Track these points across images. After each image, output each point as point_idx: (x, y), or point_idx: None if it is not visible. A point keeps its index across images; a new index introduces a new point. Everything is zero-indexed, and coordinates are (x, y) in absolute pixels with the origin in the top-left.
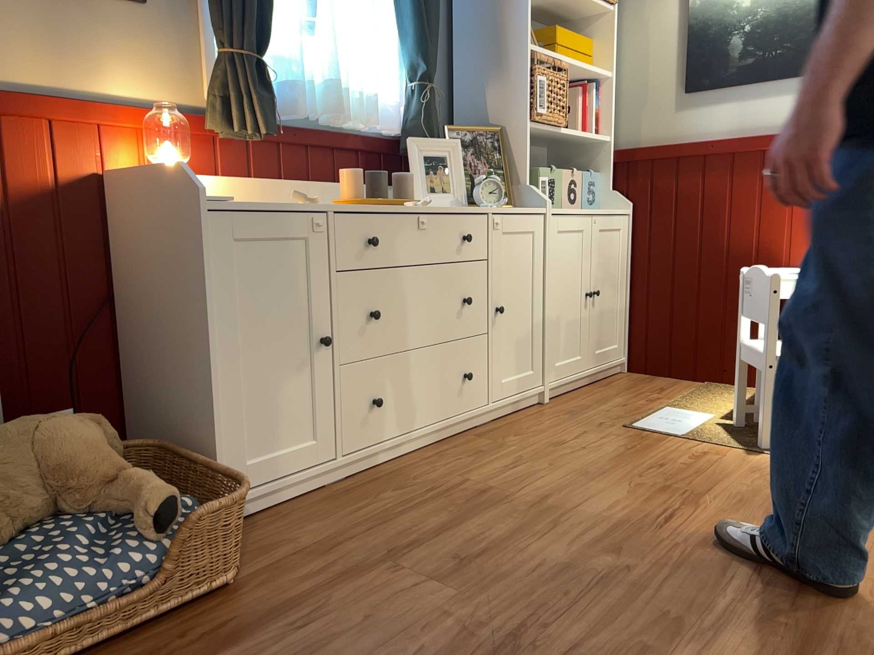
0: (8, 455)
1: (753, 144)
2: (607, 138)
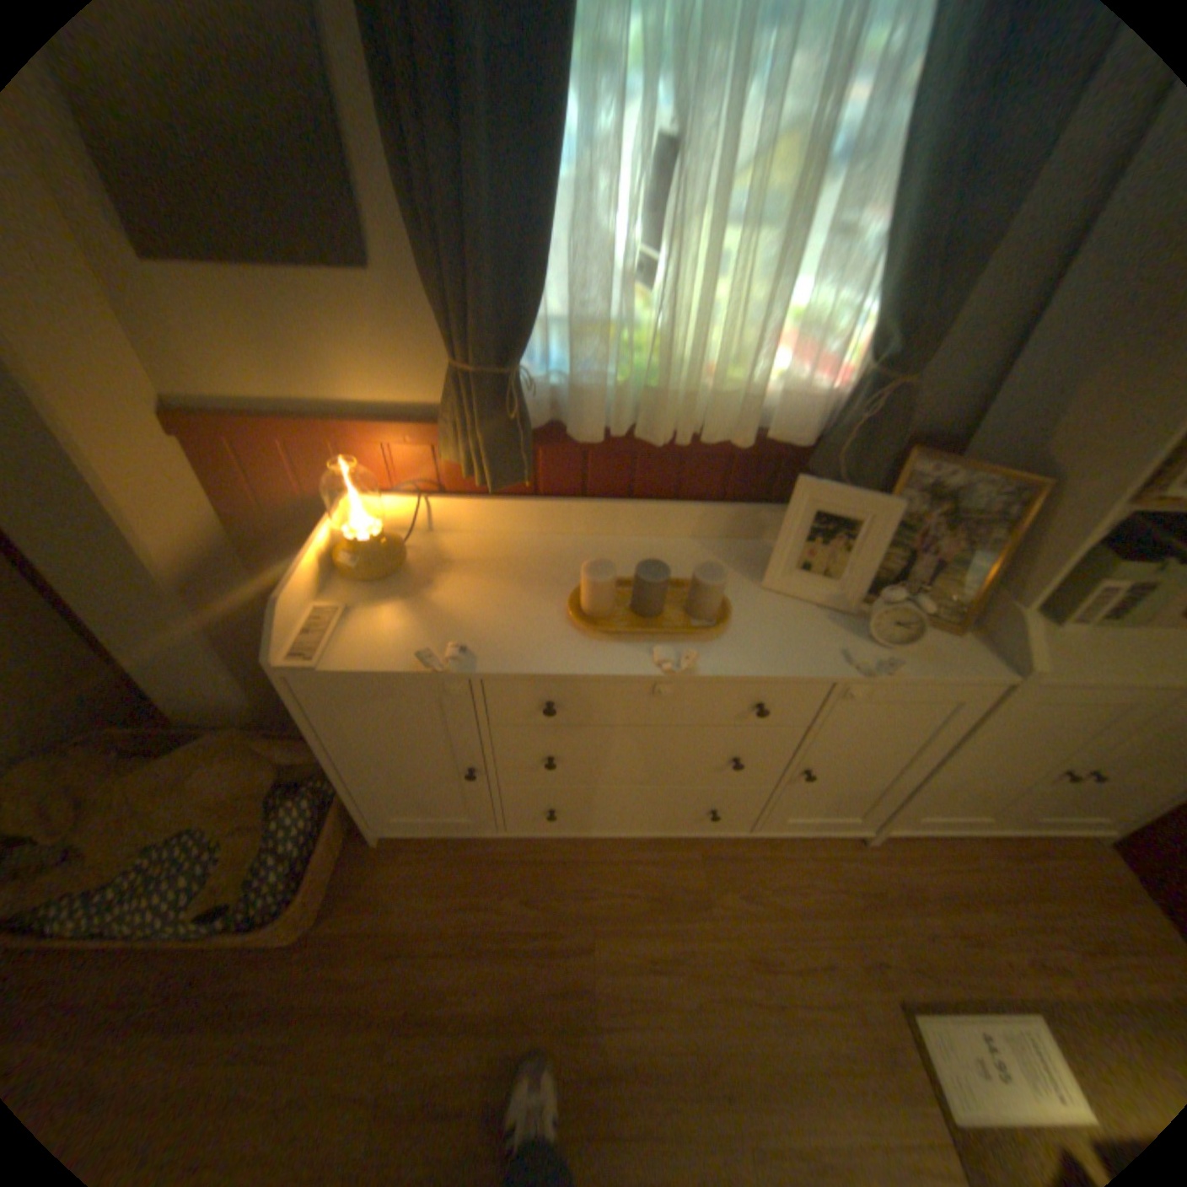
0: (171, 790)
1: None
2: None
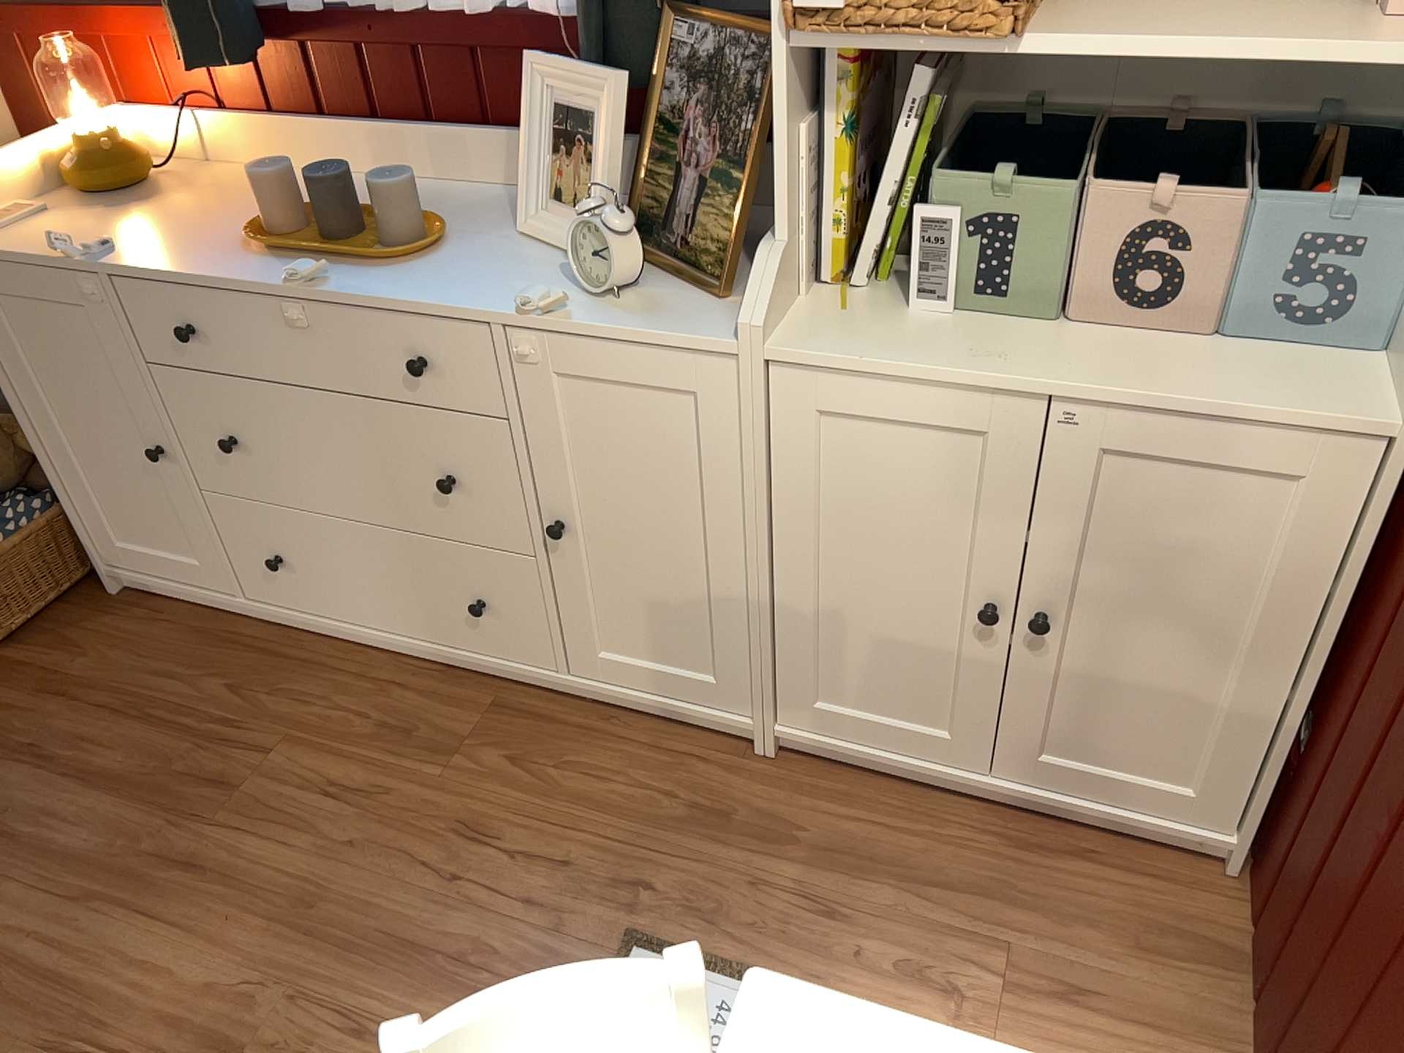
0: None
1: None
2: None
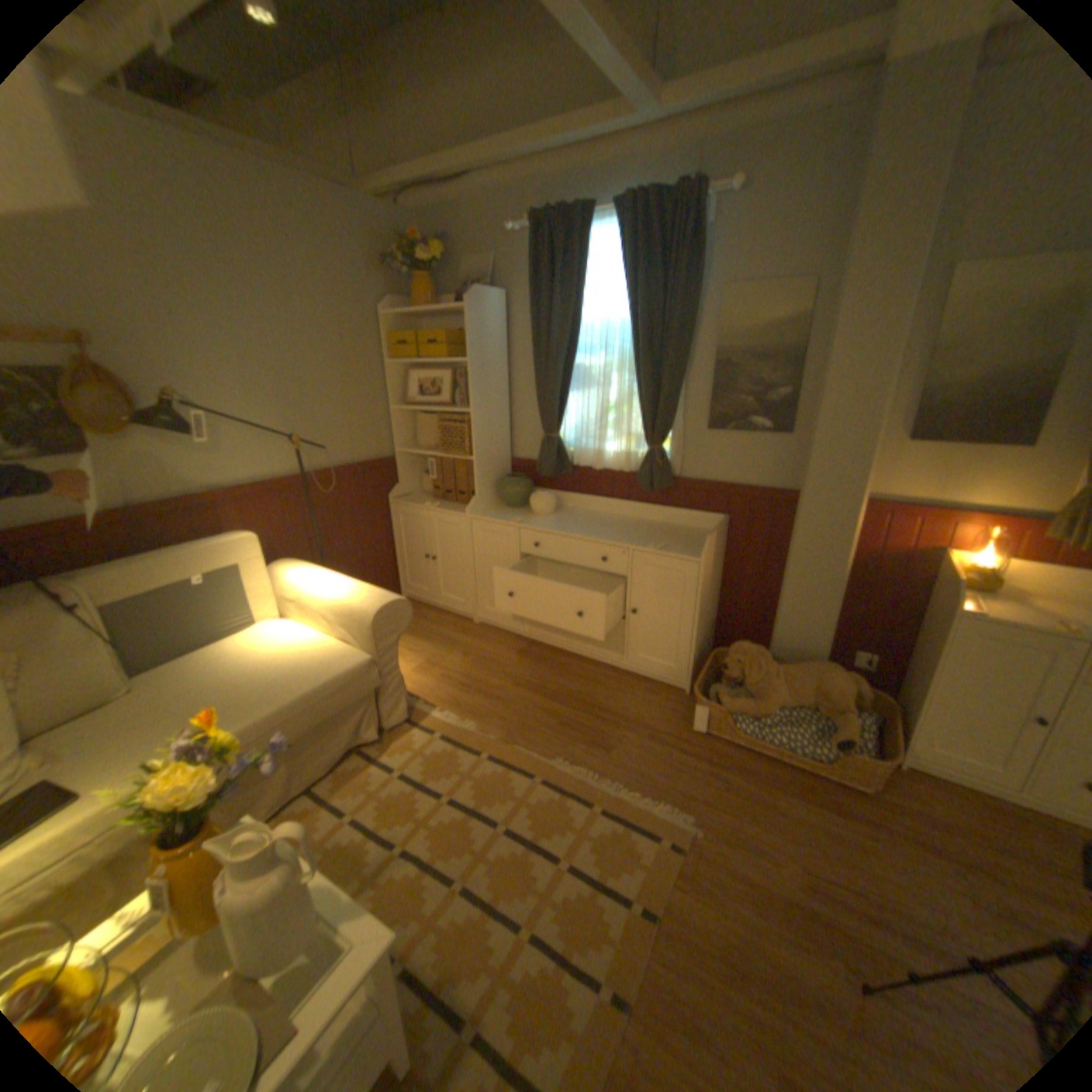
0: (808, 679)
1: None
2: None
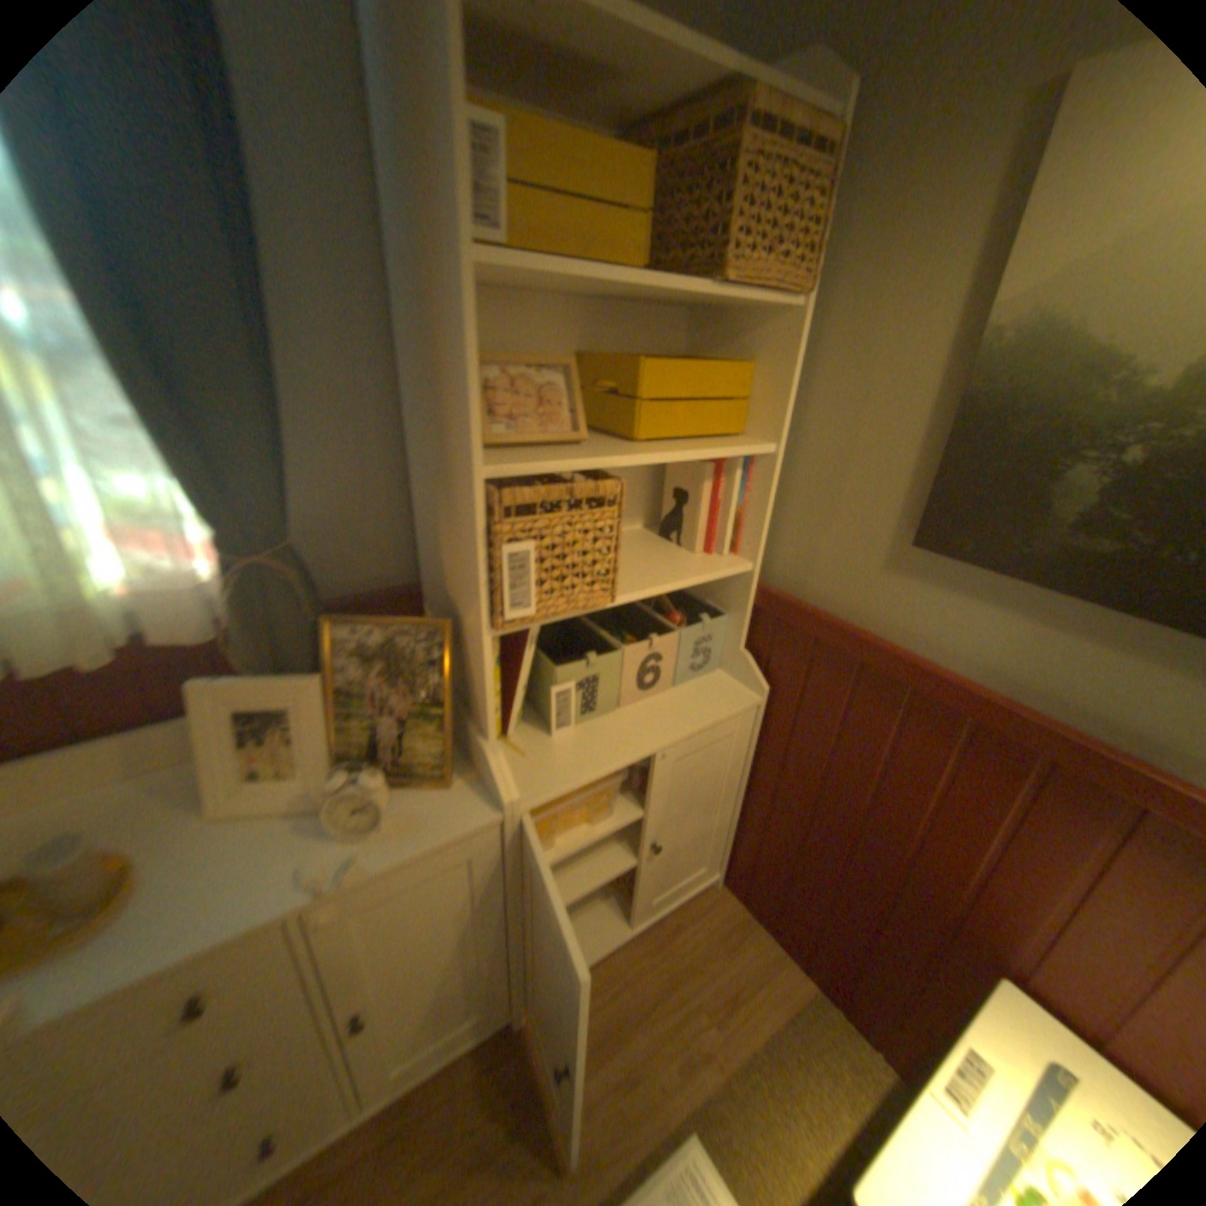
0: None
1: (1042, 742)
2: (745, 570)
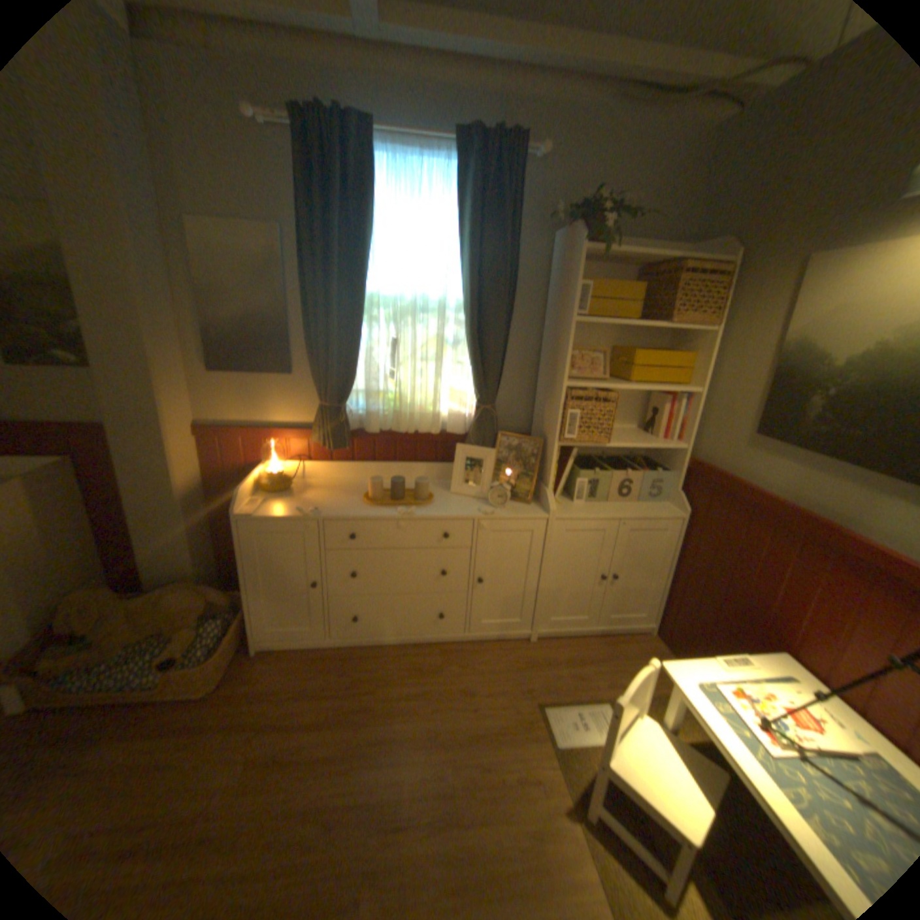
0: (149, 609)
1: (800, 520)
2: (682, 448)
